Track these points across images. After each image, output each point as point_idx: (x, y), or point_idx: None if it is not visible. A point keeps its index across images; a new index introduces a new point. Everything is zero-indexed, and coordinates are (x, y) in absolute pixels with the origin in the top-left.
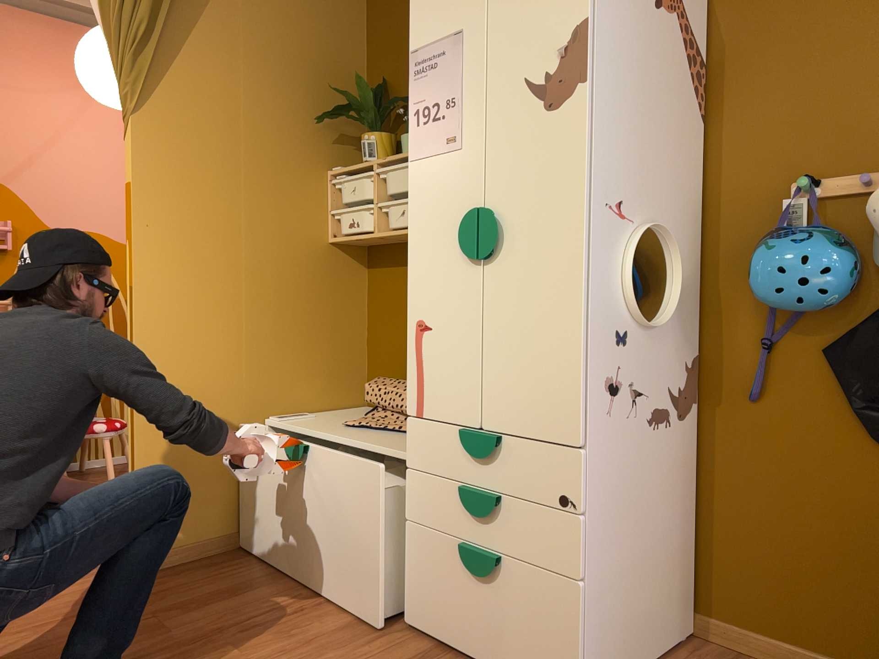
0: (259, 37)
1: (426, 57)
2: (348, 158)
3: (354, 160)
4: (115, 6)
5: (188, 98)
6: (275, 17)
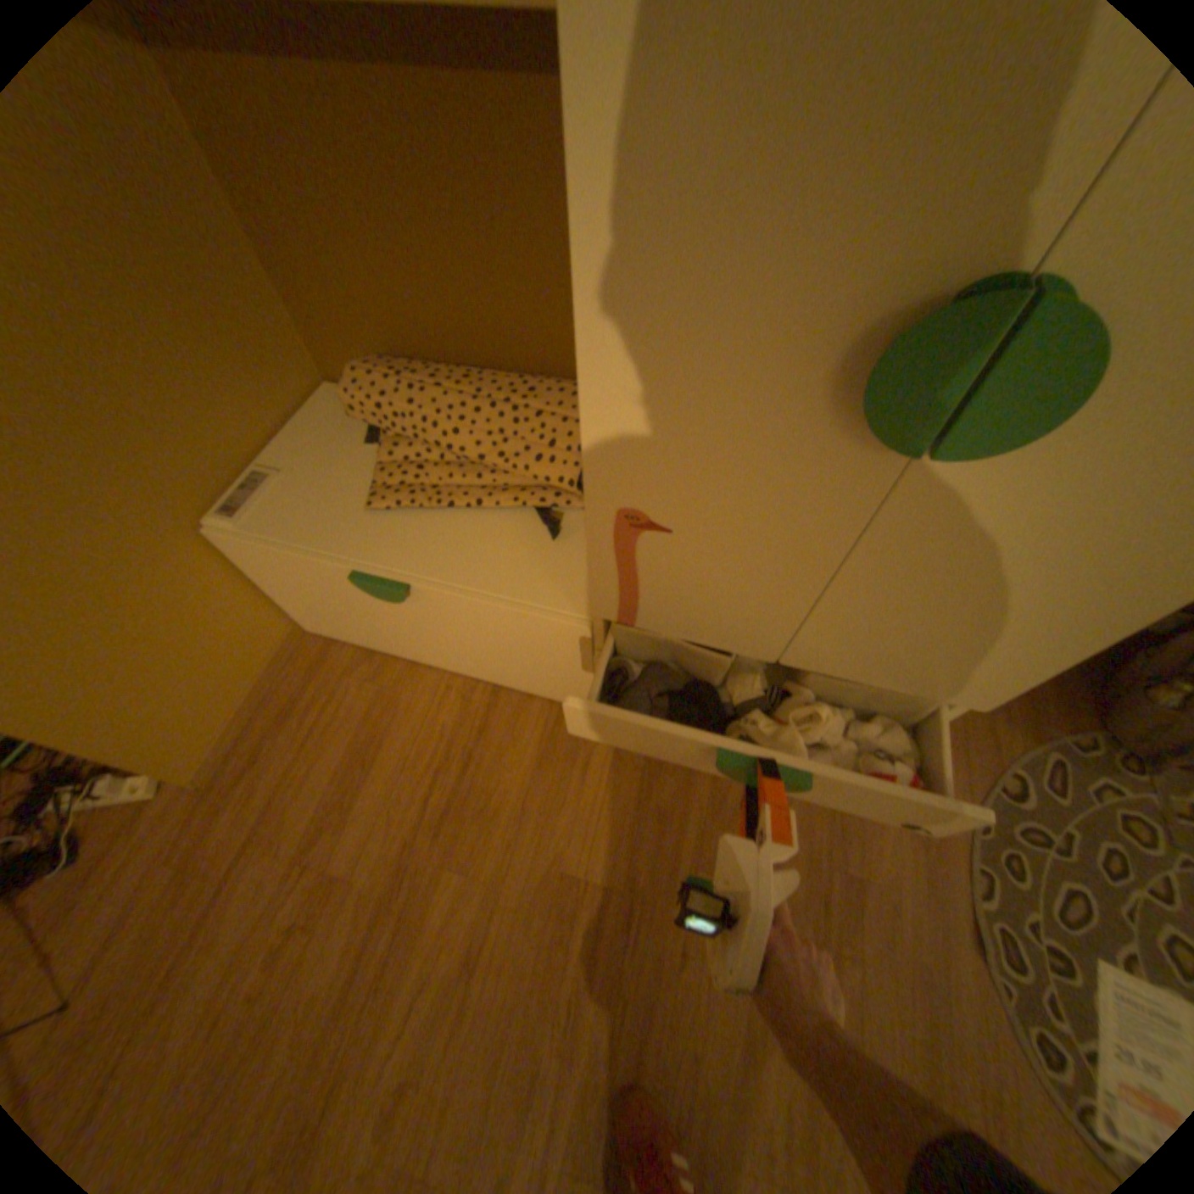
0: None
1: None
2: None
3: None
4: None
5: None
6: None
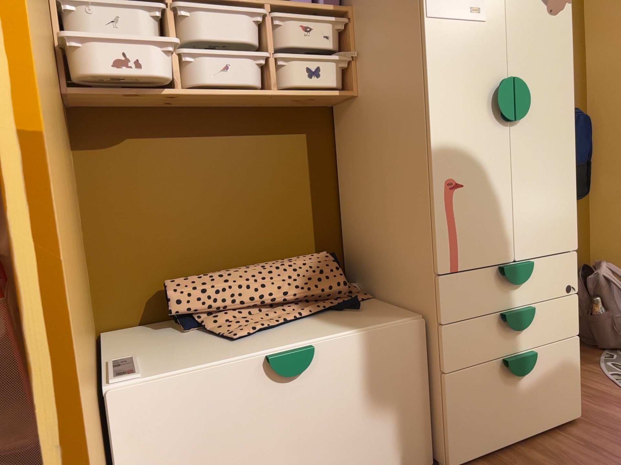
0: None
1: None
2: None
3: None
4: None
5: None
6: None
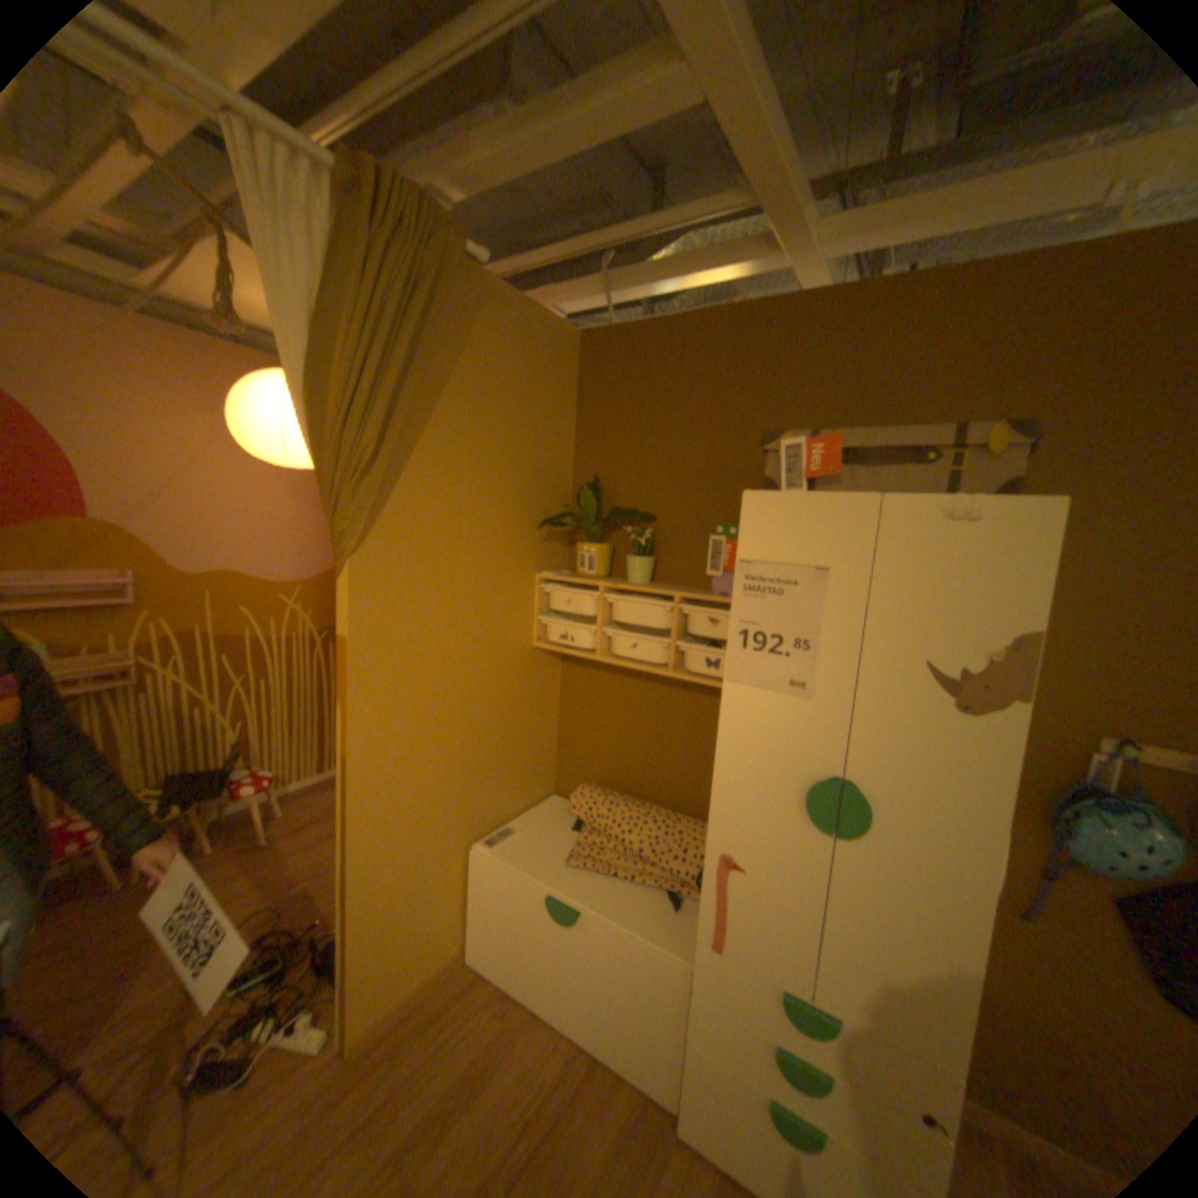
0: (481, 438)
1: (766, 576)
2: (553, 556)
3: (557, 556)
4: (328, 419)
5: (409, 523)
6: (497, 413)
